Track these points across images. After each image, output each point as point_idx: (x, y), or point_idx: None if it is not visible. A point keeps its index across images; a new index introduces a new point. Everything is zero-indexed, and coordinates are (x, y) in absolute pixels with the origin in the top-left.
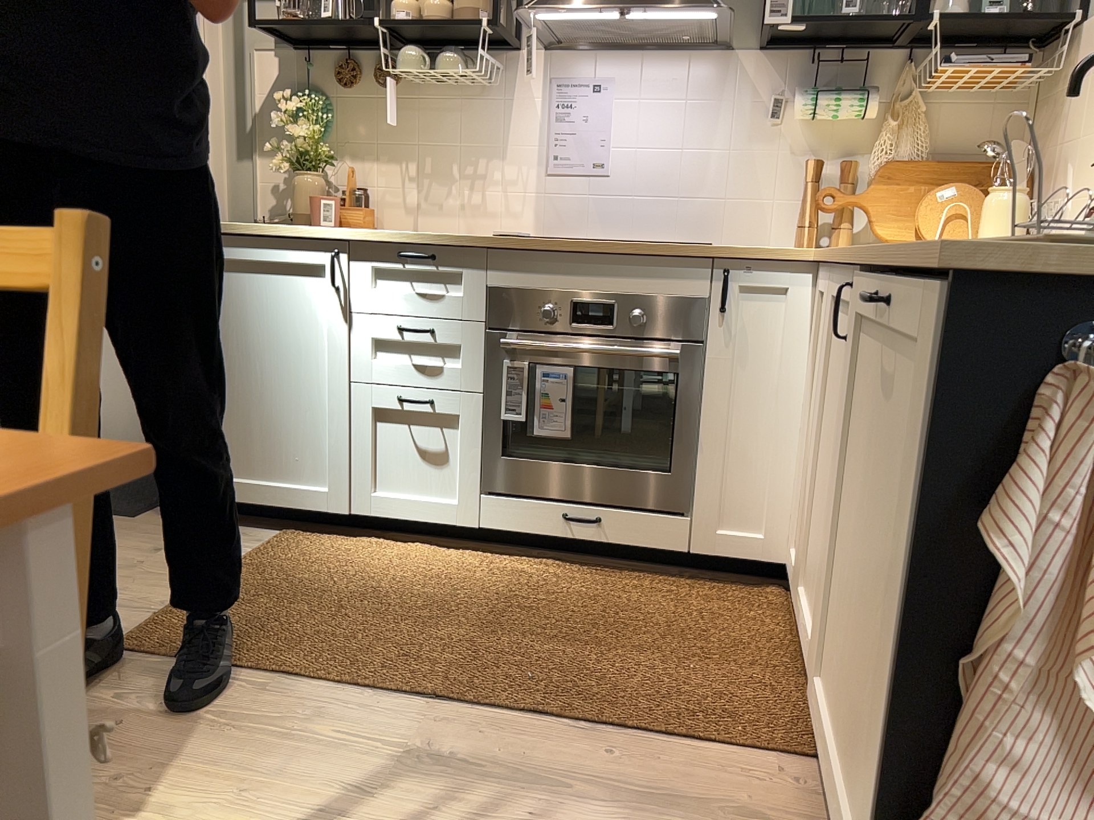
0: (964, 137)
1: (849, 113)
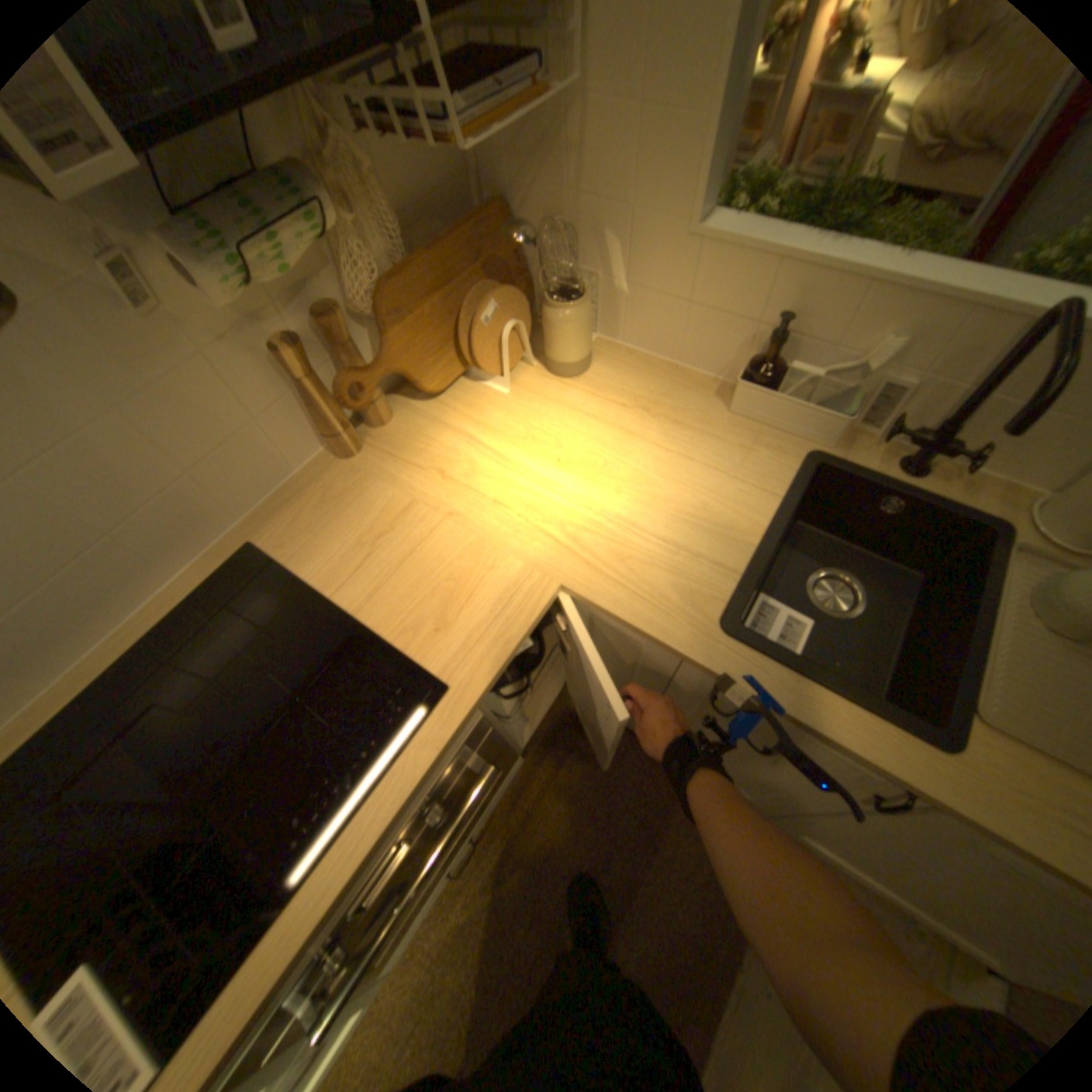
0: (410, 159)
1: (300, 234)
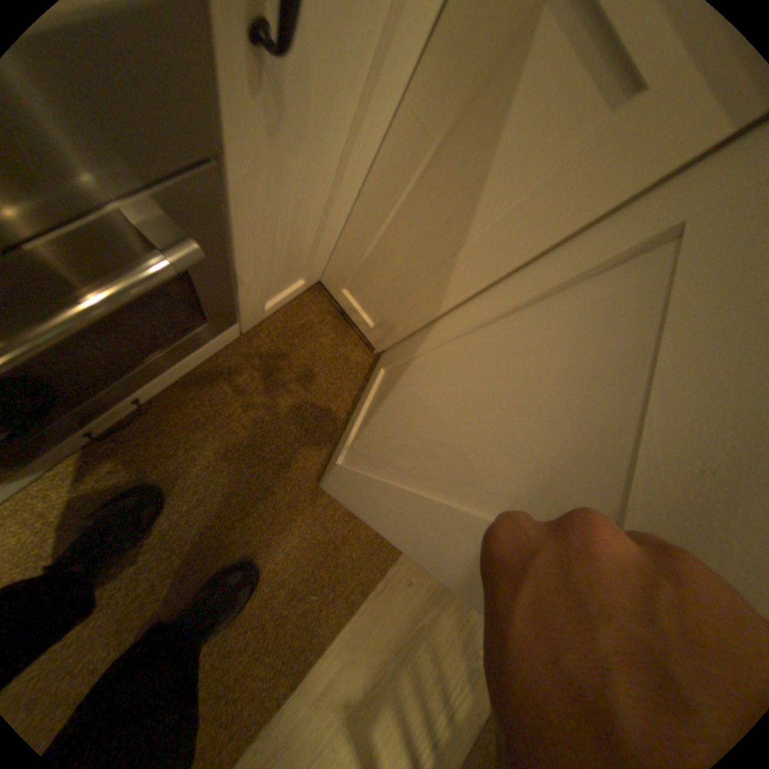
0: None
1: None
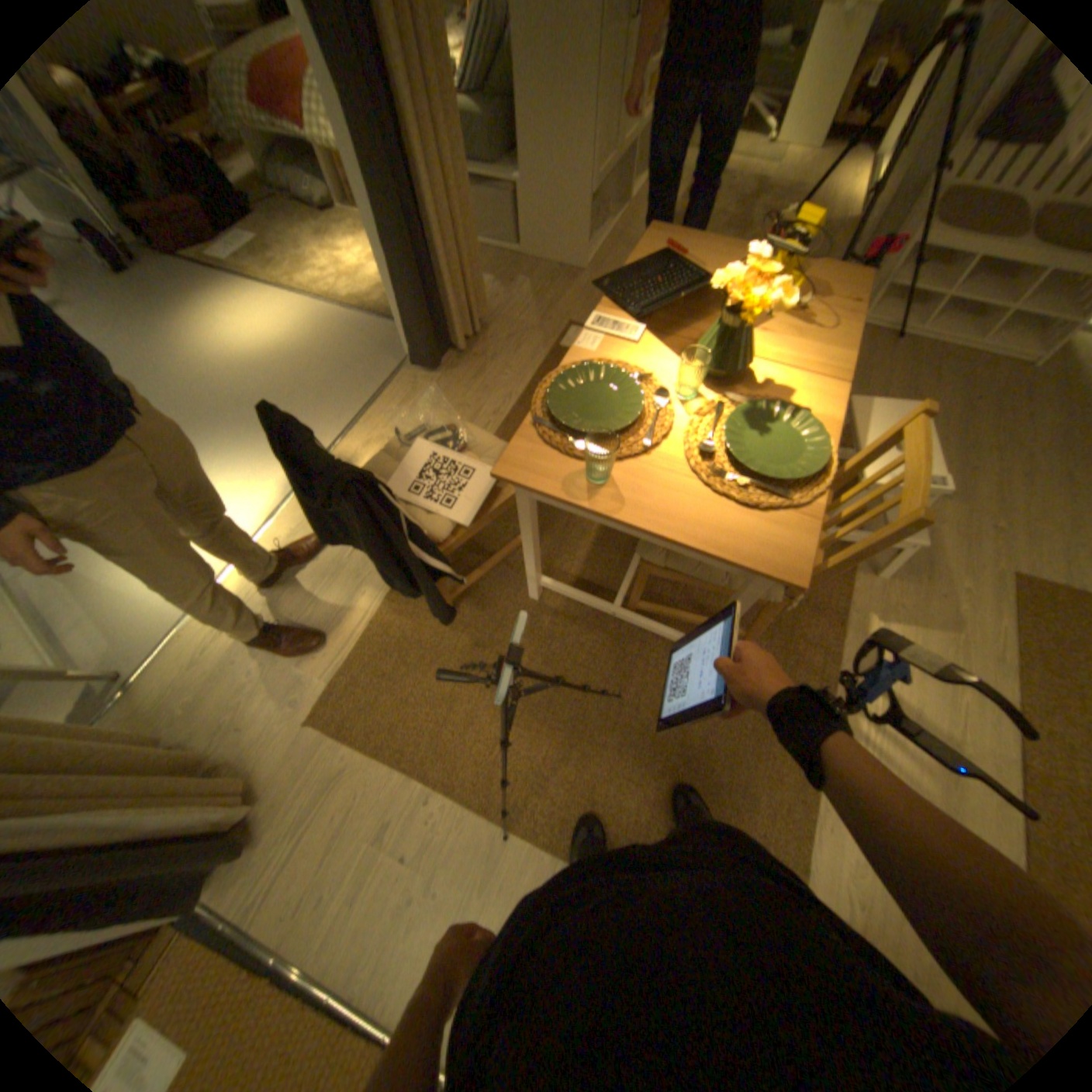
0: None
1: None
